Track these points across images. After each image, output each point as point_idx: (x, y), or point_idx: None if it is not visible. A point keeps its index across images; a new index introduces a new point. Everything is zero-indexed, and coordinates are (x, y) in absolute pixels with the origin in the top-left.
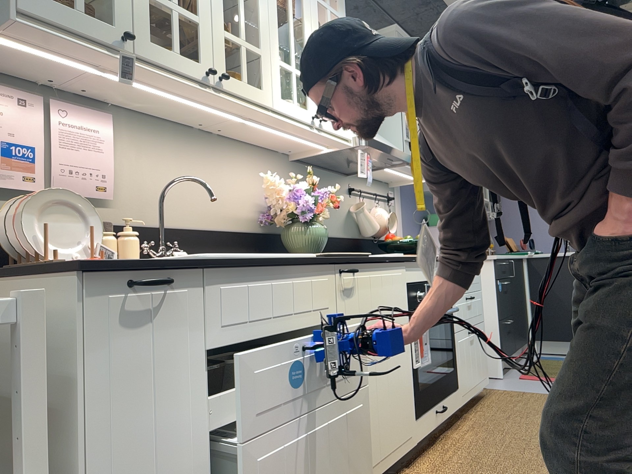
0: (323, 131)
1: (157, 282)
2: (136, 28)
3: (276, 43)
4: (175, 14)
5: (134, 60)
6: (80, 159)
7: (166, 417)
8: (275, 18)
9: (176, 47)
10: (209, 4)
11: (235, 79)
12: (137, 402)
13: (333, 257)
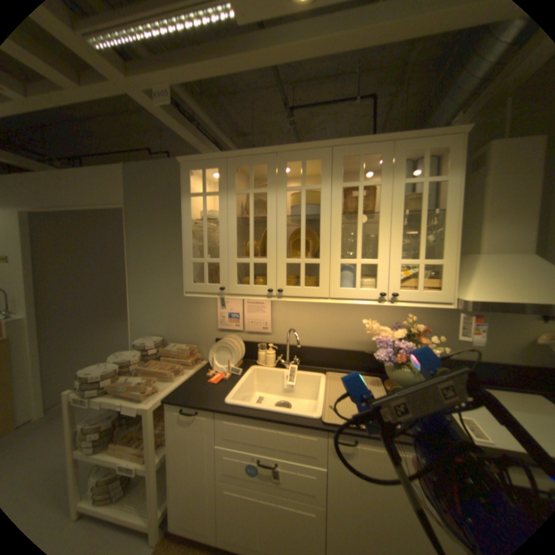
0: (401, 302)
1: (187, 416)
2: (230, 282)
3: (338, 247)
4: (252, 265)
5: (231, 296)
6: (255, 317)
7: (197, 465)
8: (338, 229)
9: (252, 282)
10: (275, 248)
11: (293, 288)
12: (185, 454)
13: (336, 424)
